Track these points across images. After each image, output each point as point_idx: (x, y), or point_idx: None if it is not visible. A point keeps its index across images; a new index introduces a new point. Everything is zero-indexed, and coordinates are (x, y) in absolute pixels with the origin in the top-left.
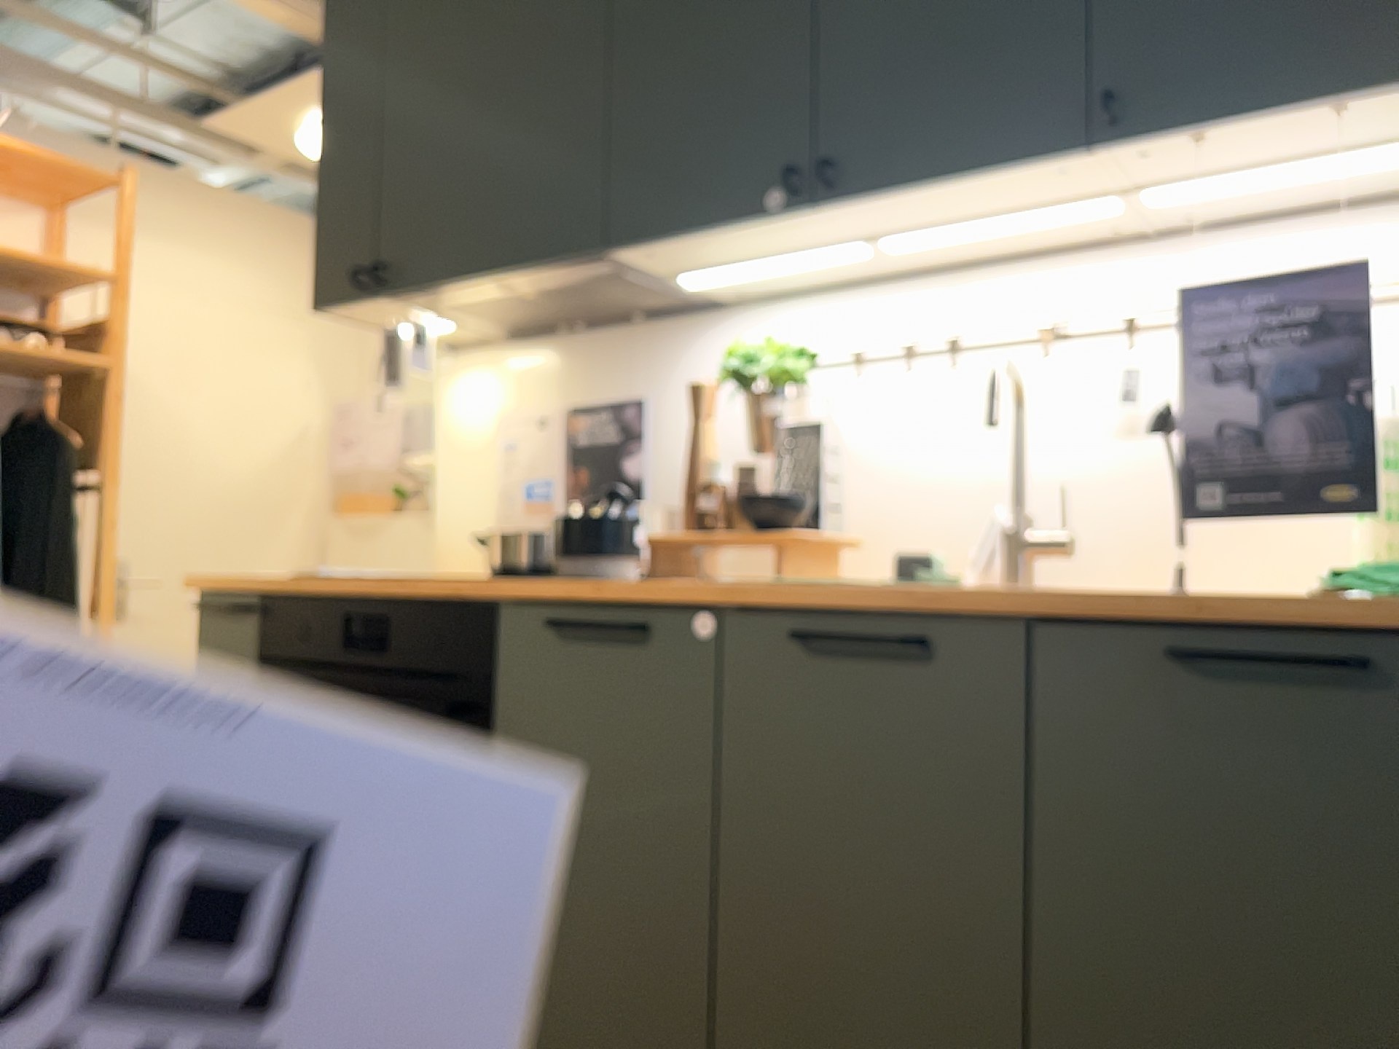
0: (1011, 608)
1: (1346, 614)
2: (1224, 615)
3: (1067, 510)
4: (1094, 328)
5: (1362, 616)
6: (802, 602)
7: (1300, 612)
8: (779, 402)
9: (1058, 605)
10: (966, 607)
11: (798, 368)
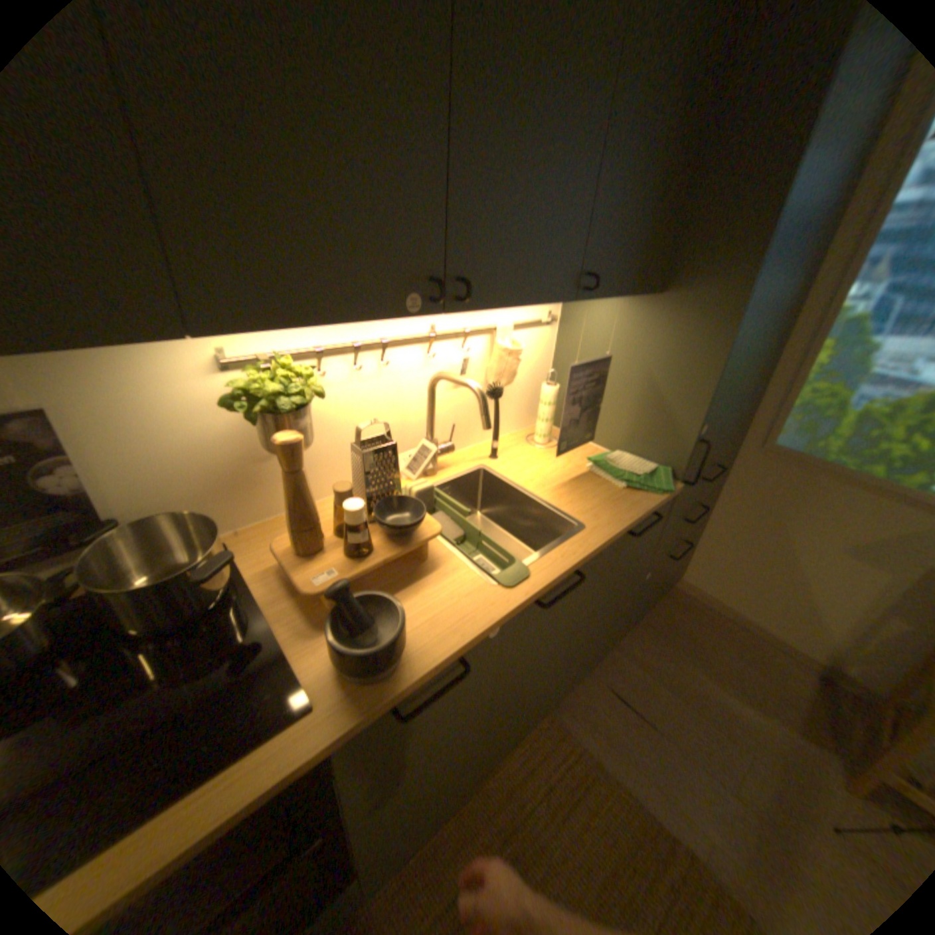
0: (605, 547)
1: (661, 506)
2: (643, 518)
3: (454, 434)
4: (446, 333)
5: (654, 502)
6: (544, 591)
7: (645, 505)
8: (308, 418)
9: (617, 538)
10: (594, 554)
11: (322, 391)
